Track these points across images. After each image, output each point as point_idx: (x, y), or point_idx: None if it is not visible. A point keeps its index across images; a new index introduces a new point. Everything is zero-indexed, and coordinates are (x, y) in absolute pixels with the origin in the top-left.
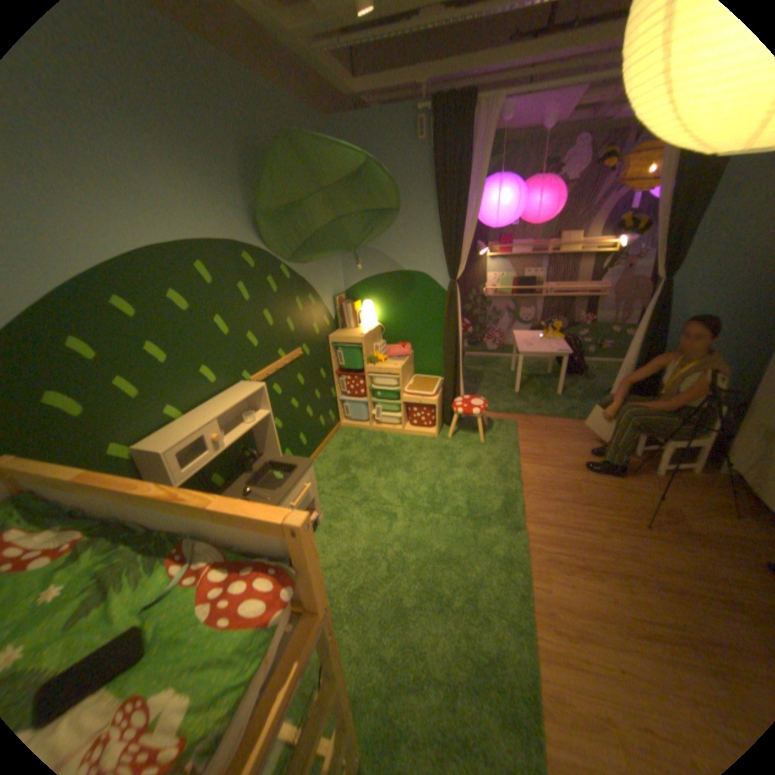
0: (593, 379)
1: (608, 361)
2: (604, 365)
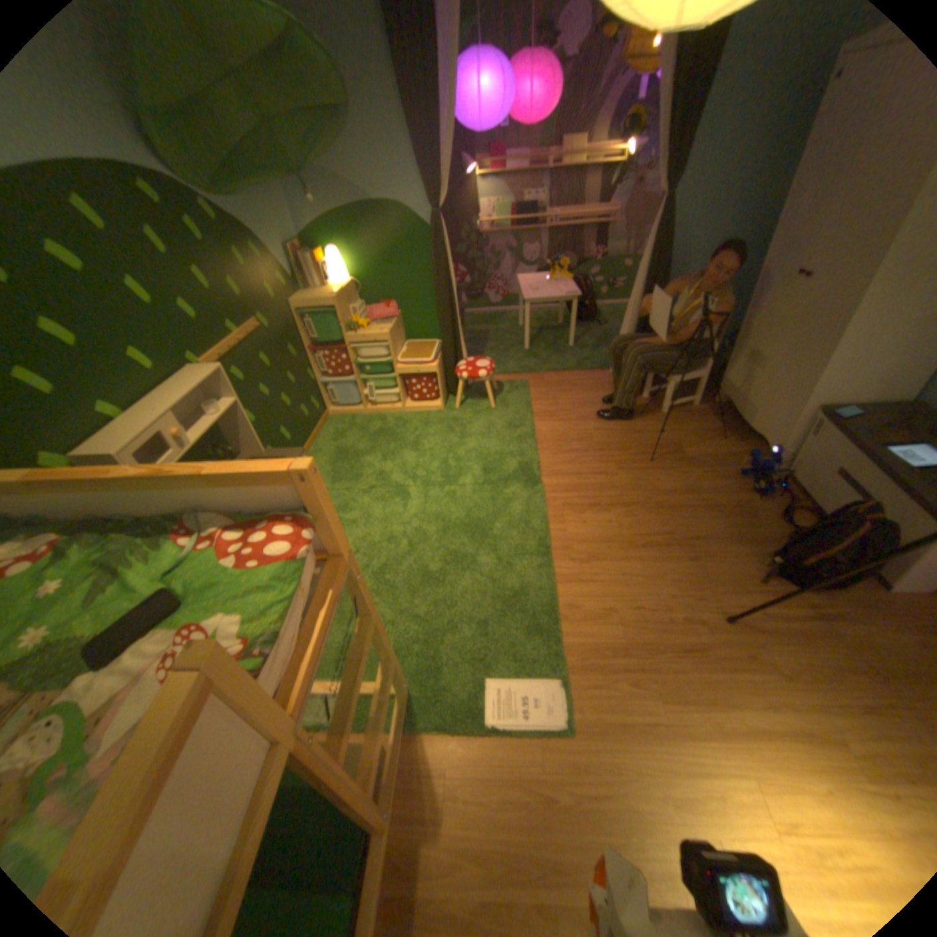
0: (605, 324)
1: (622, 303)
2: (617, 308)
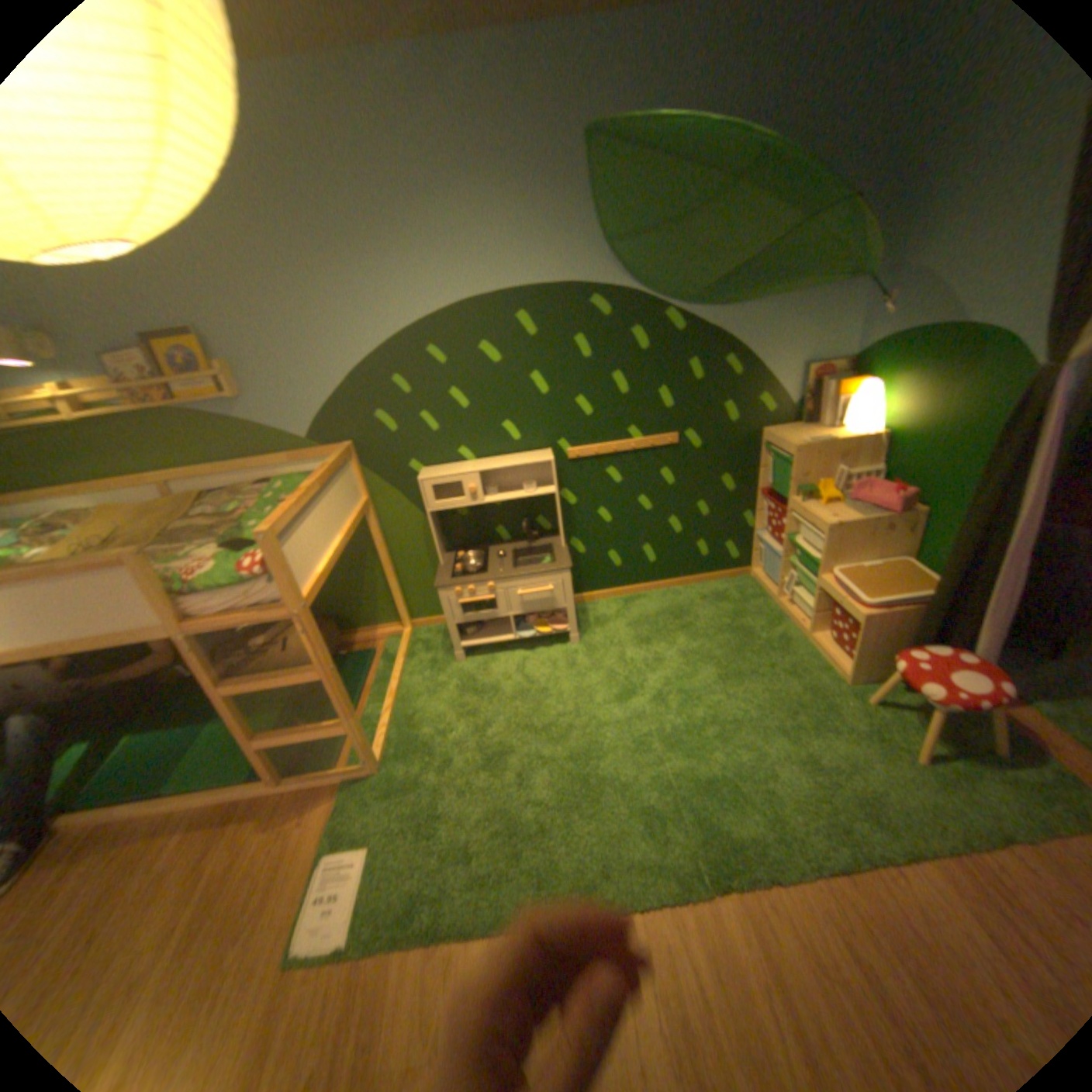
0: None
1: None
2: None
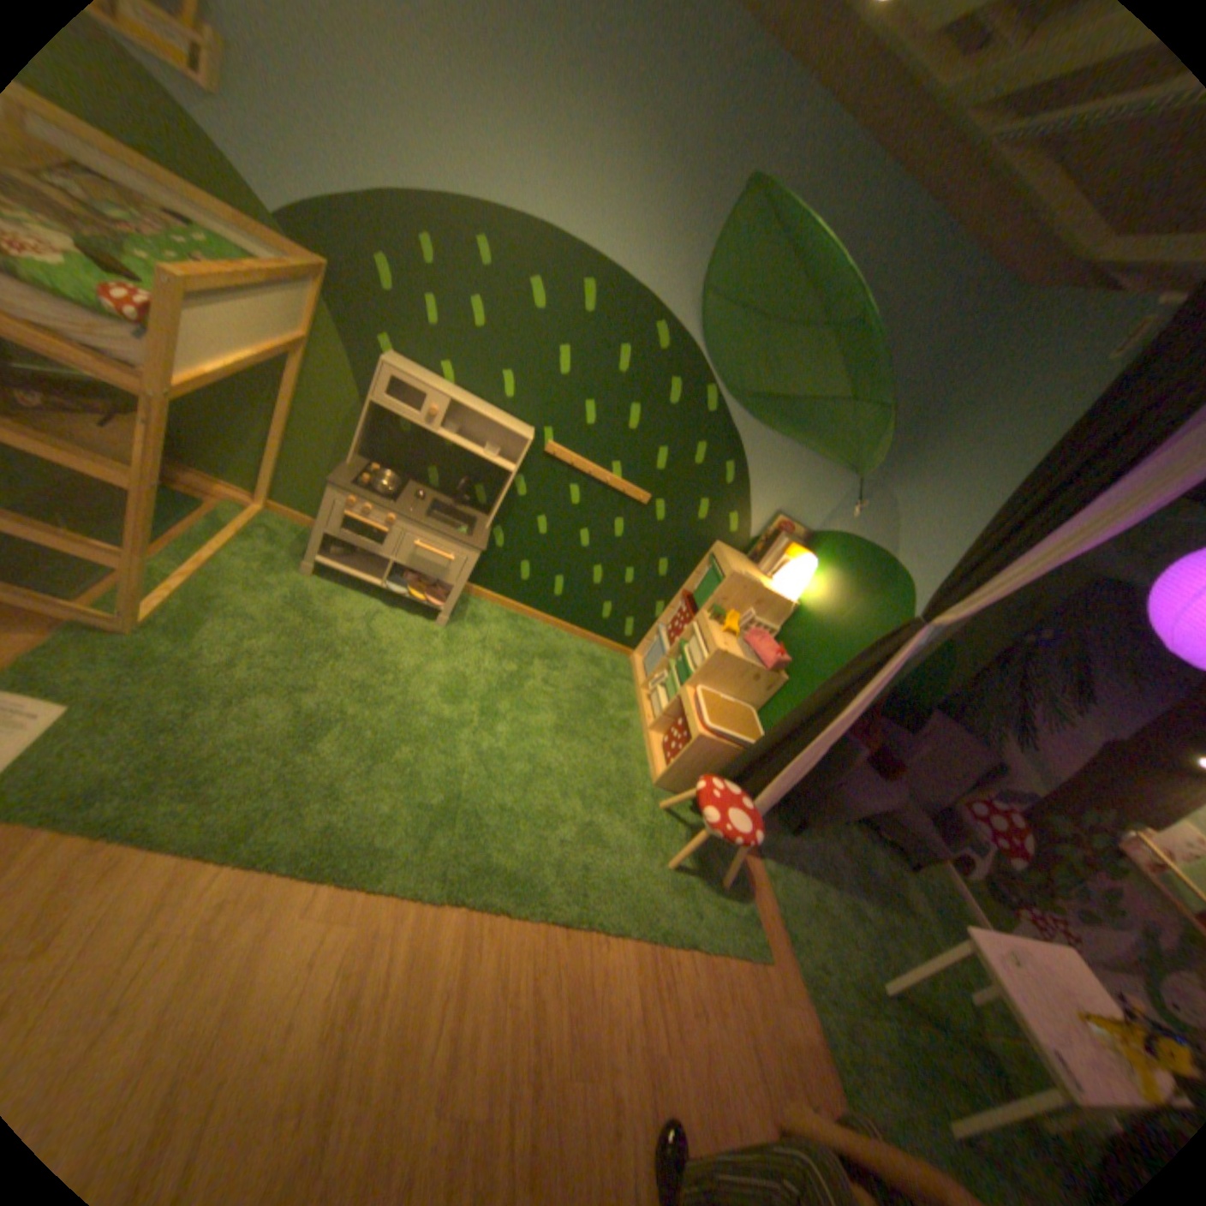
0: None
1: None
2: None
